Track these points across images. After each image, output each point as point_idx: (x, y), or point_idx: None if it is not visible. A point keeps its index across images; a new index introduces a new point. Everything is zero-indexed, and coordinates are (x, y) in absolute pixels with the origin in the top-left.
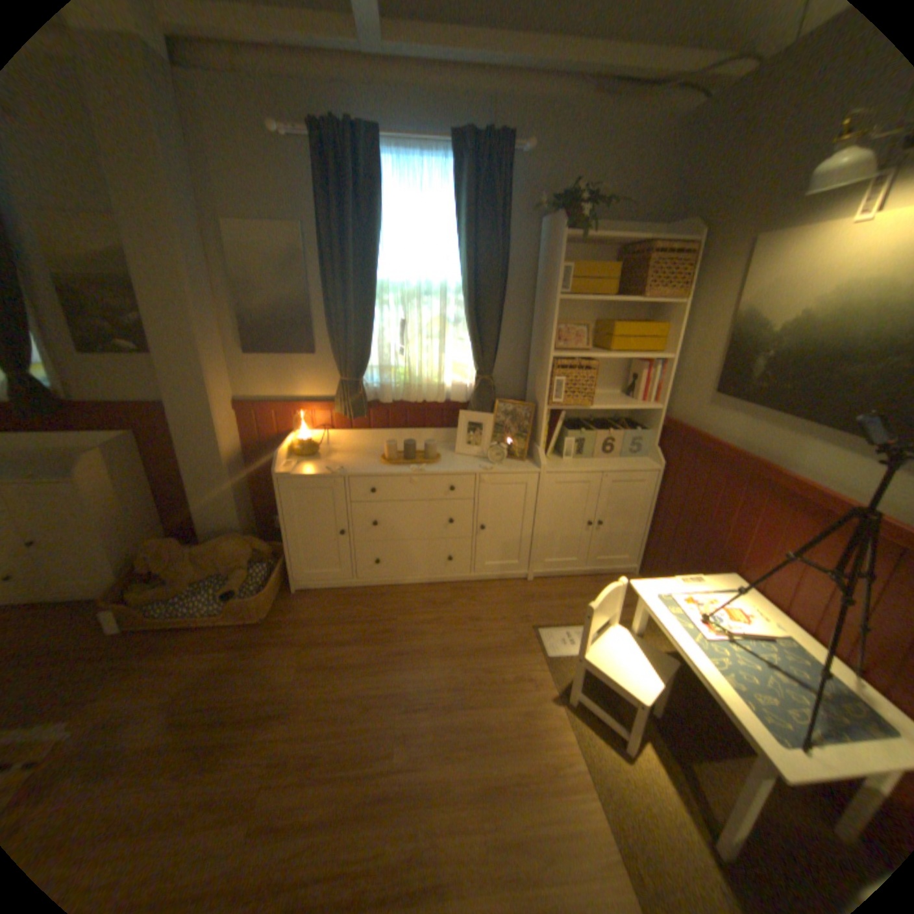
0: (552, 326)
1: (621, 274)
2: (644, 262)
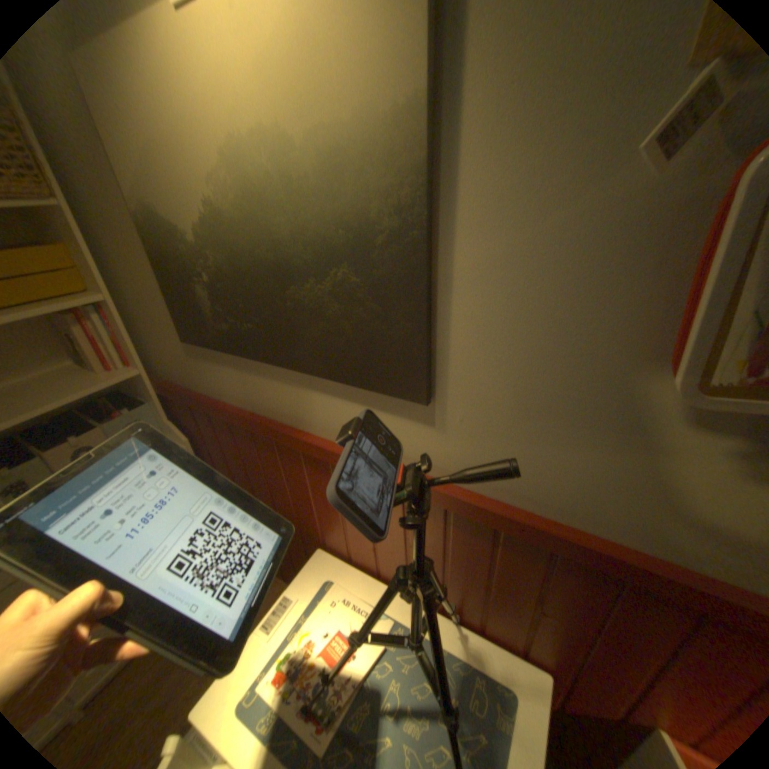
0: None
1: None
2: None
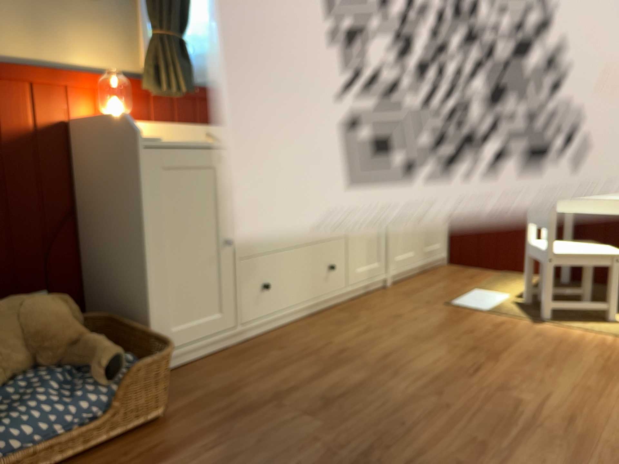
0: None
1: None
2: None
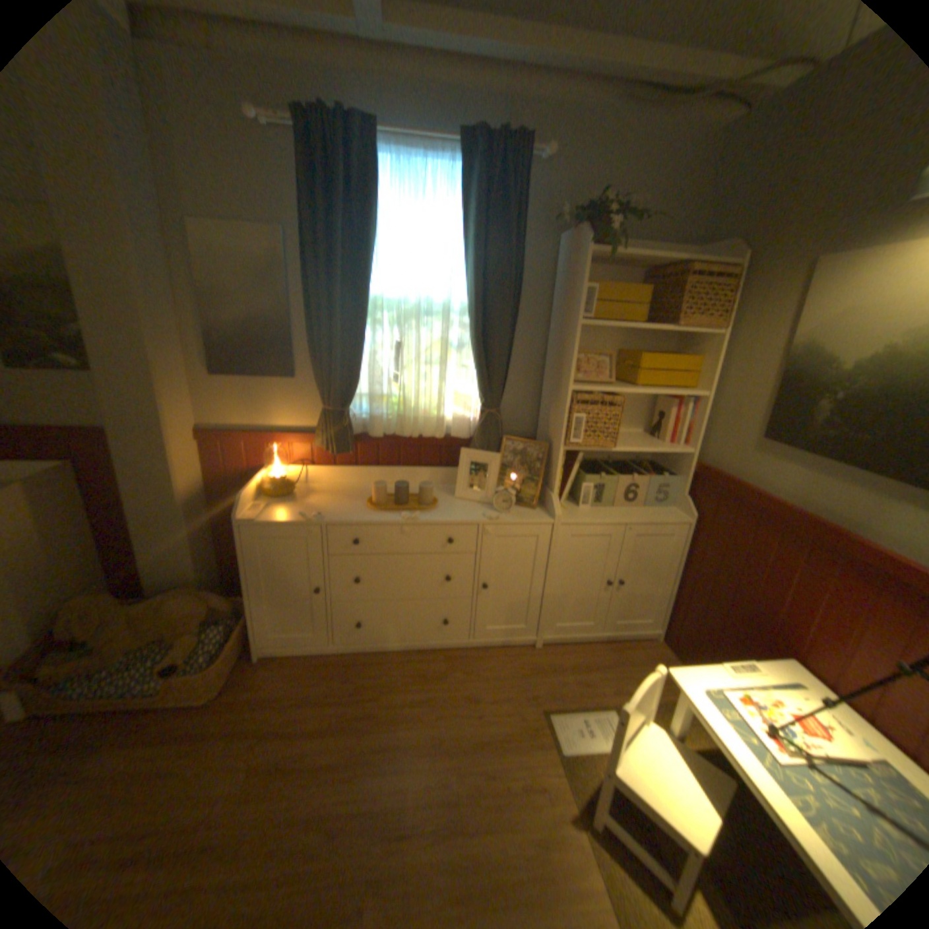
0: (572, 355)
1: (649, 299)
2: (678, 286)
